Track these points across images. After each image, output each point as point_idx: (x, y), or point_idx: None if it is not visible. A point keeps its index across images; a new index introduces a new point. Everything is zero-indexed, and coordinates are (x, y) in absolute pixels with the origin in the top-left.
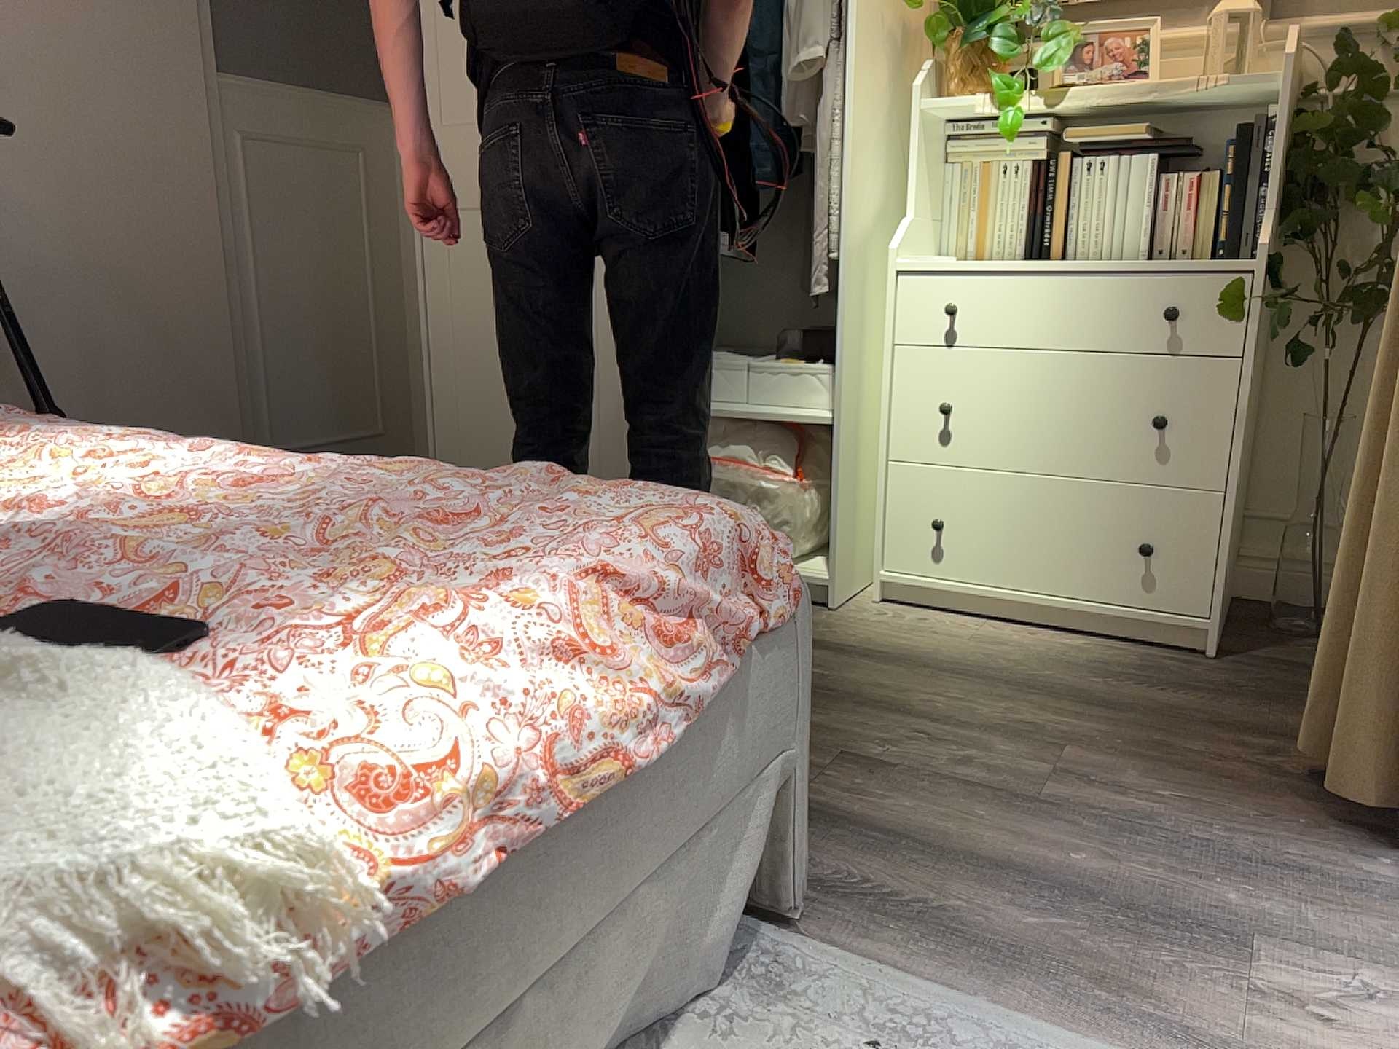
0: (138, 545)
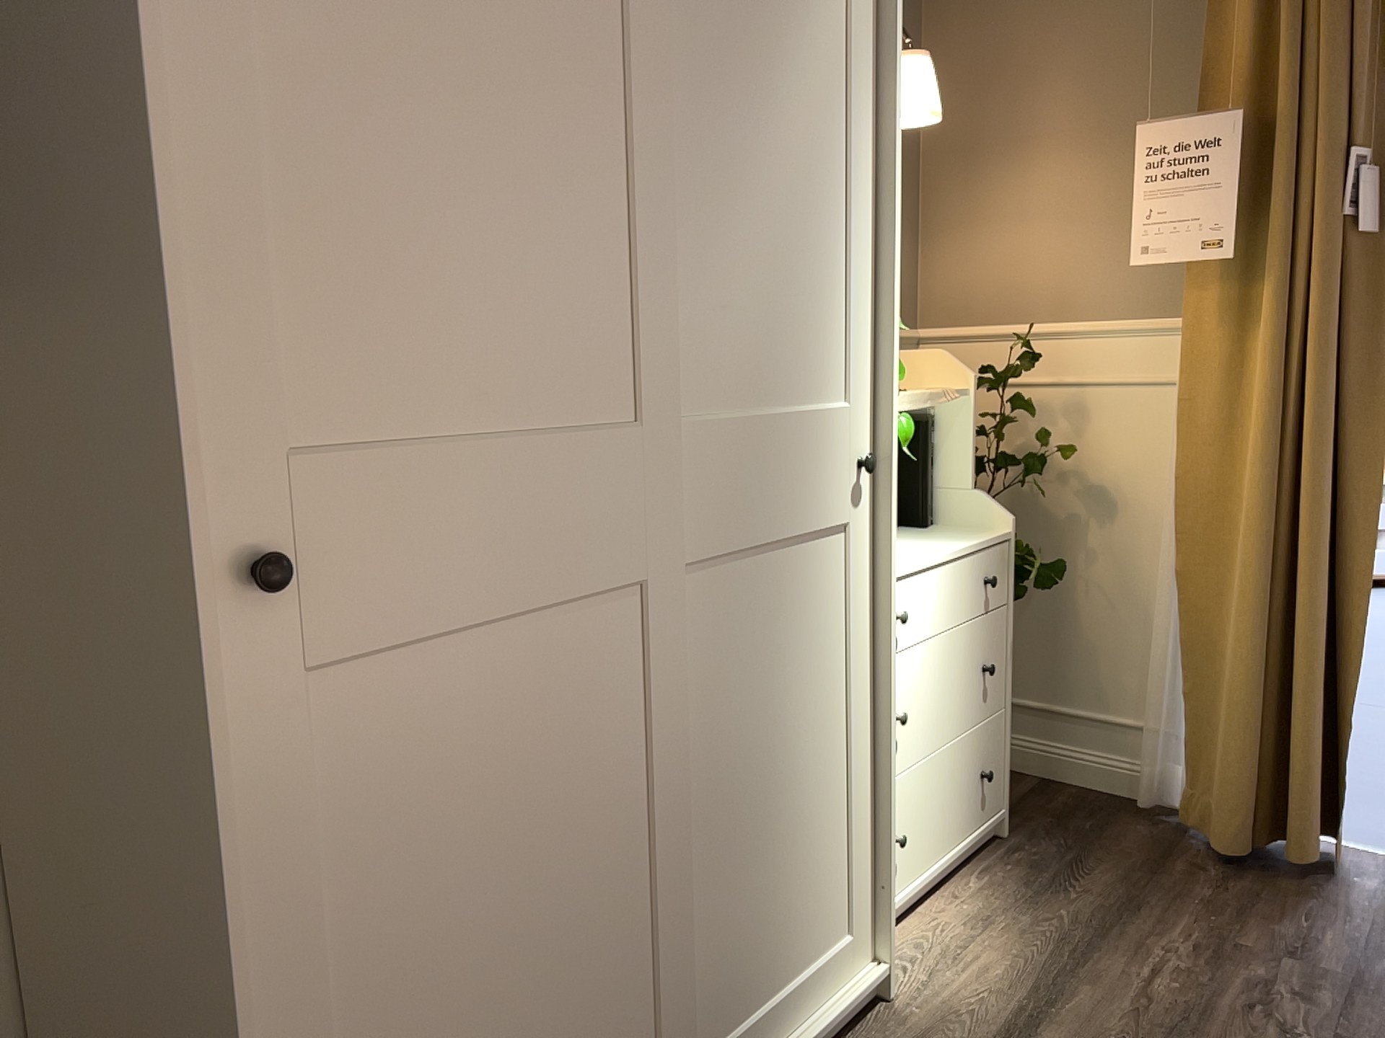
0: None
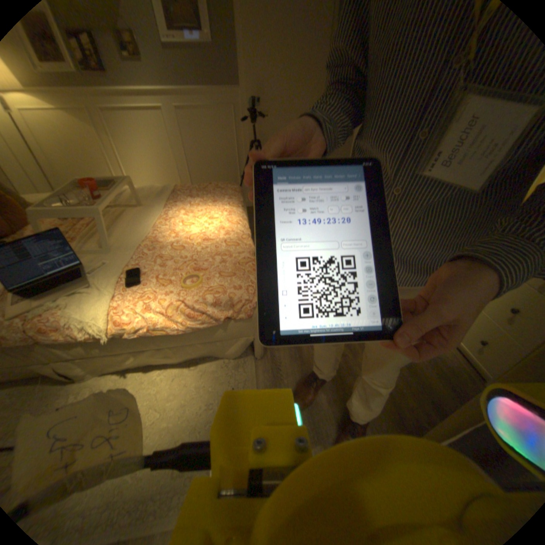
0: (176, 250)
